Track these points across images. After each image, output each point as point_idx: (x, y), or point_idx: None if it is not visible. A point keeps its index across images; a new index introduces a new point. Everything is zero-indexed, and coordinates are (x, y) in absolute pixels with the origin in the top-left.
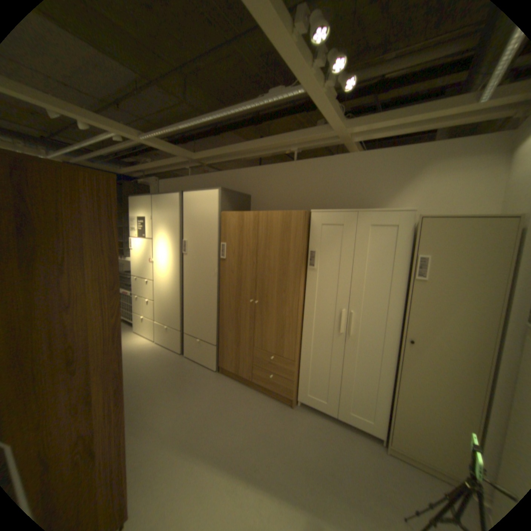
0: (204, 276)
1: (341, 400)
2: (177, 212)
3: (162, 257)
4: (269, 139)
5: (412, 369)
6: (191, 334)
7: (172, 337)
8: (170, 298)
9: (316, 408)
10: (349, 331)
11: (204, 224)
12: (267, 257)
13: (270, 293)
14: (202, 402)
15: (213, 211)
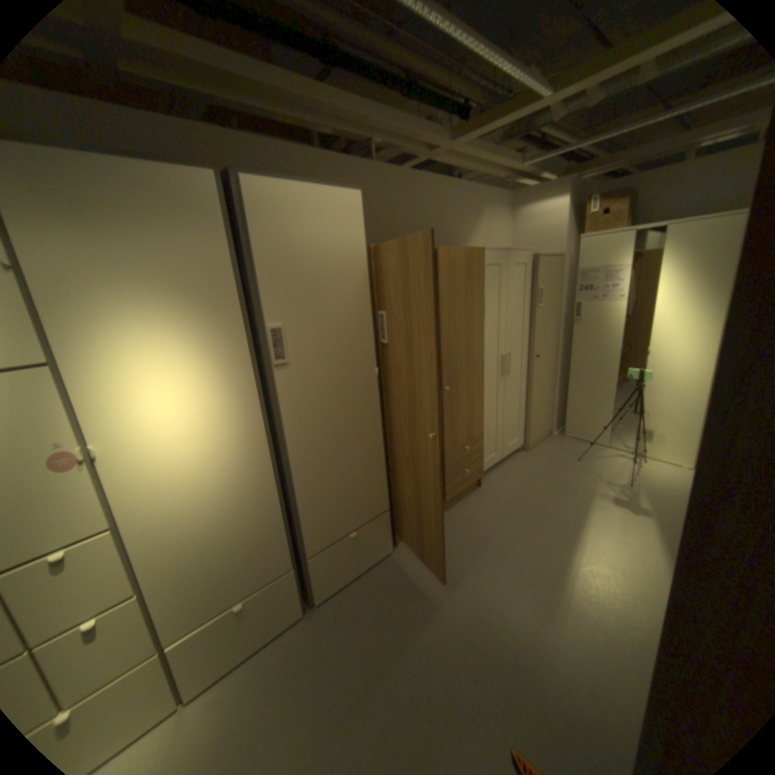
0: (346, 396)
1: (503, 440)
2: (214, 238)
3: (156, 415)
4: (374, 106)
5: (536, 377)
6: (328, 544)
7: (267, 610)
8: (232, 521)
9: (489, 467)
10: (508, 372)
11: (333, 276)
12: (452, 318)
13: (458, 368)
14: (470, 570)
15: (354, 242)
